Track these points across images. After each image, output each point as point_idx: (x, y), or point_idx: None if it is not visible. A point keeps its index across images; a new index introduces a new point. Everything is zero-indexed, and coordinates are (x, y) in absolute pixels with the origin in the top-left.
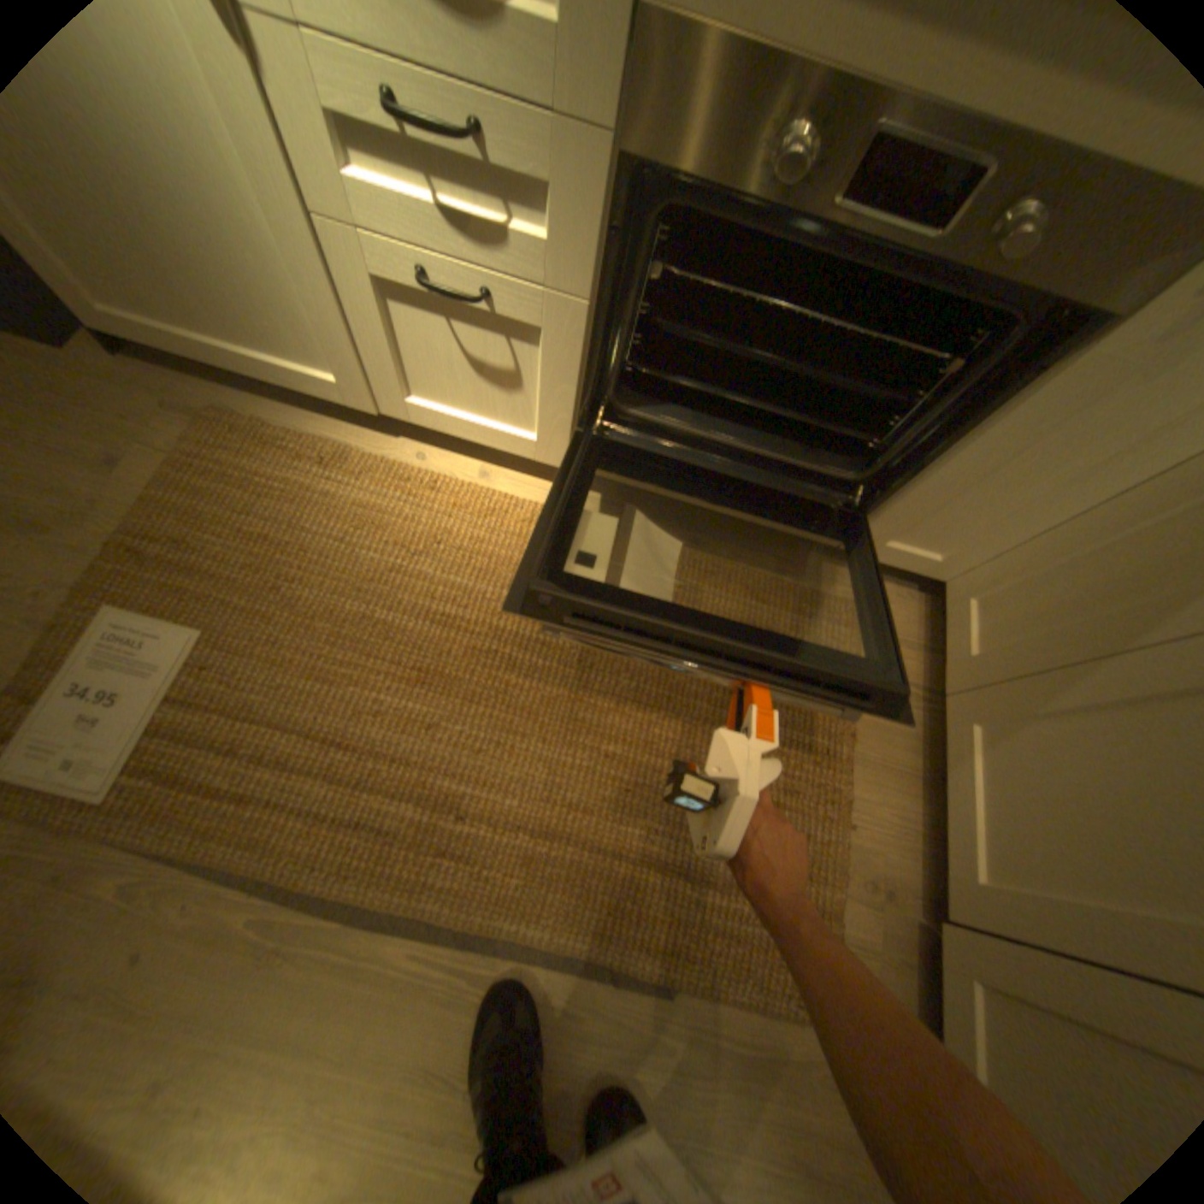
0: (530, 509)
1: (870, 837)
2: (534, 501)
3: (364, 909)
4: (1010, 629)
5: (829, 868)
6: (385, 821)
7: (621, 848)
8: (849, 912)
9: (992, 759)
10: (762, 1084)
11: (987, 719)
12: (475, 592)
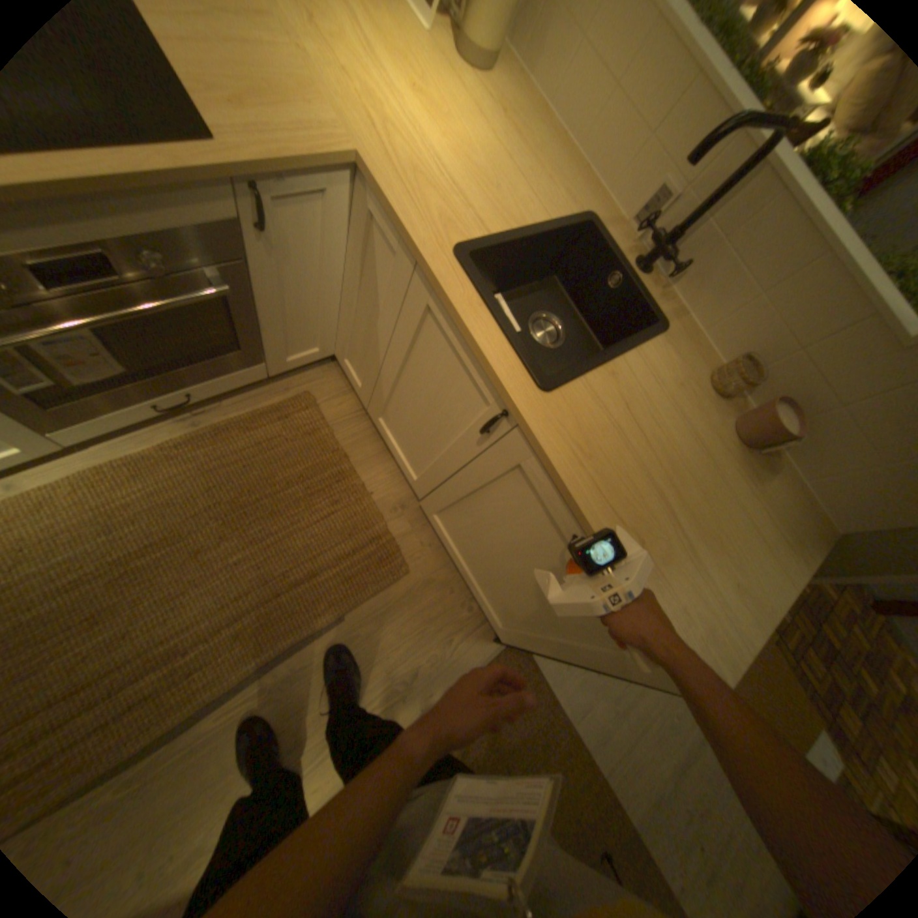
0: (67, 484)
1: (381, 491)
2: (65, 476)
3: (172, 729)
4: (361, 370)
5: (371, 518)
6: (144, 692)
7: (276, 592)
8: (391, 527)
9: (390, 430)
10: (398, 612)
11: (379, 414)
12: (79, 555)
